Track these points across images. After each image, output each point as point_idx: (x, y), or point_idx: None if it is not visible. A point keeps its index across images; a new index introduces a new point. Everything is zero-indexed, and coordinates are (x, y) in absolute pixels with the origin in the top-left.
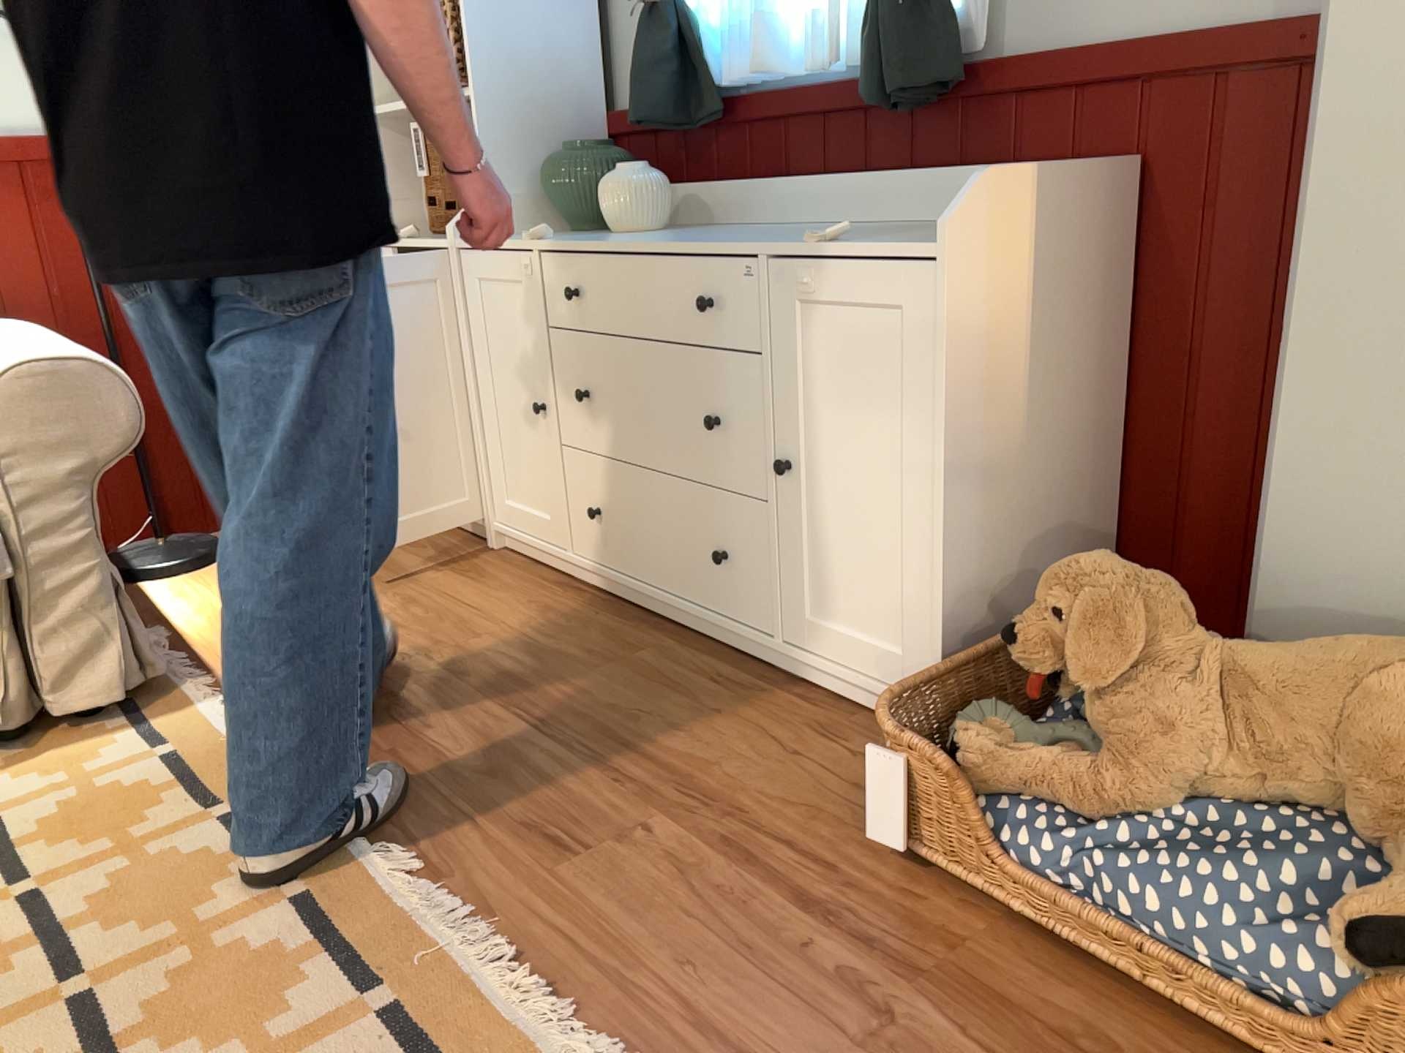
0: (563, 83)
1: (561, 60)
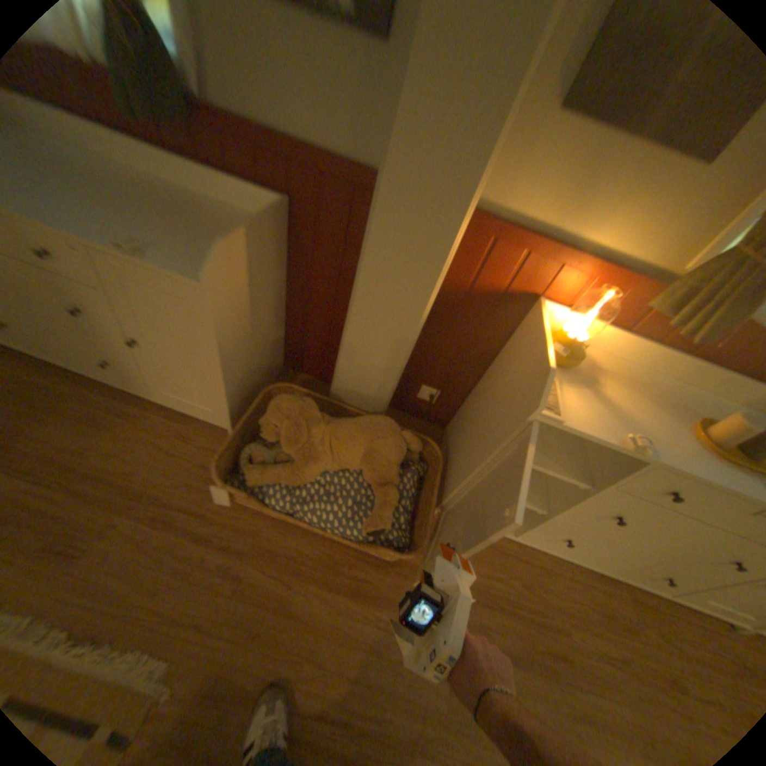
0: None
1: None
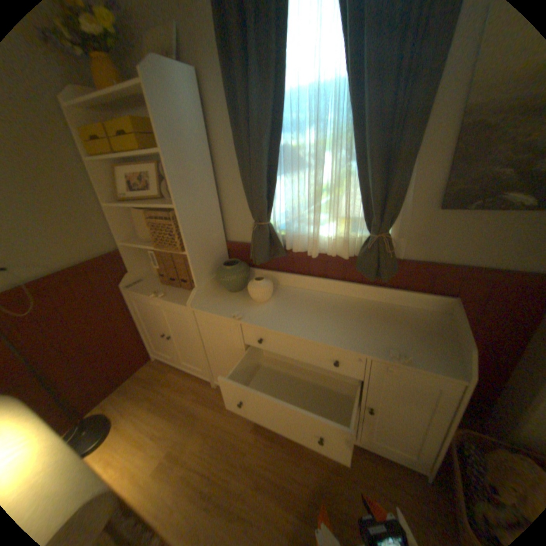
0: (214, 236)
1: (213, 229)
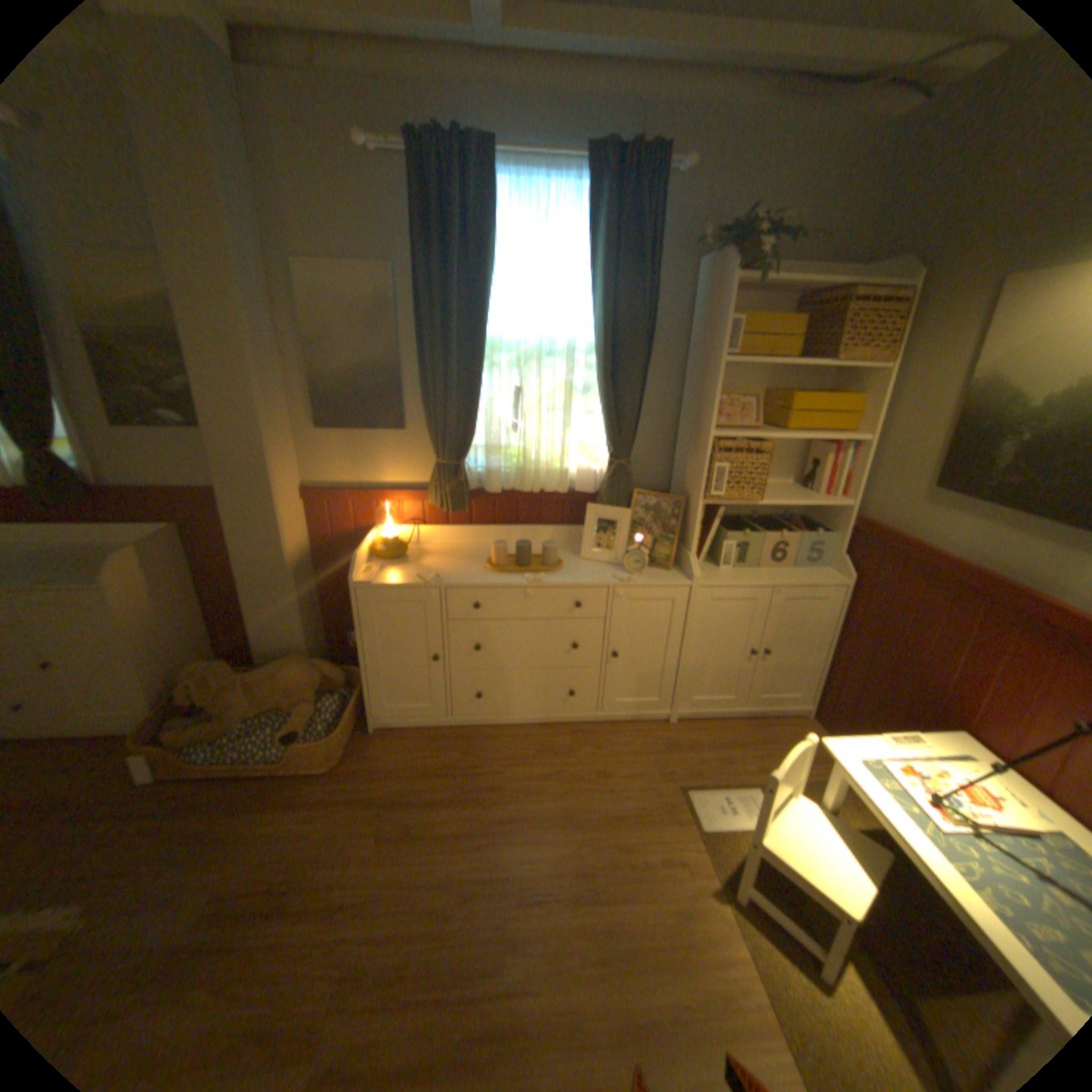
0: None
1: None
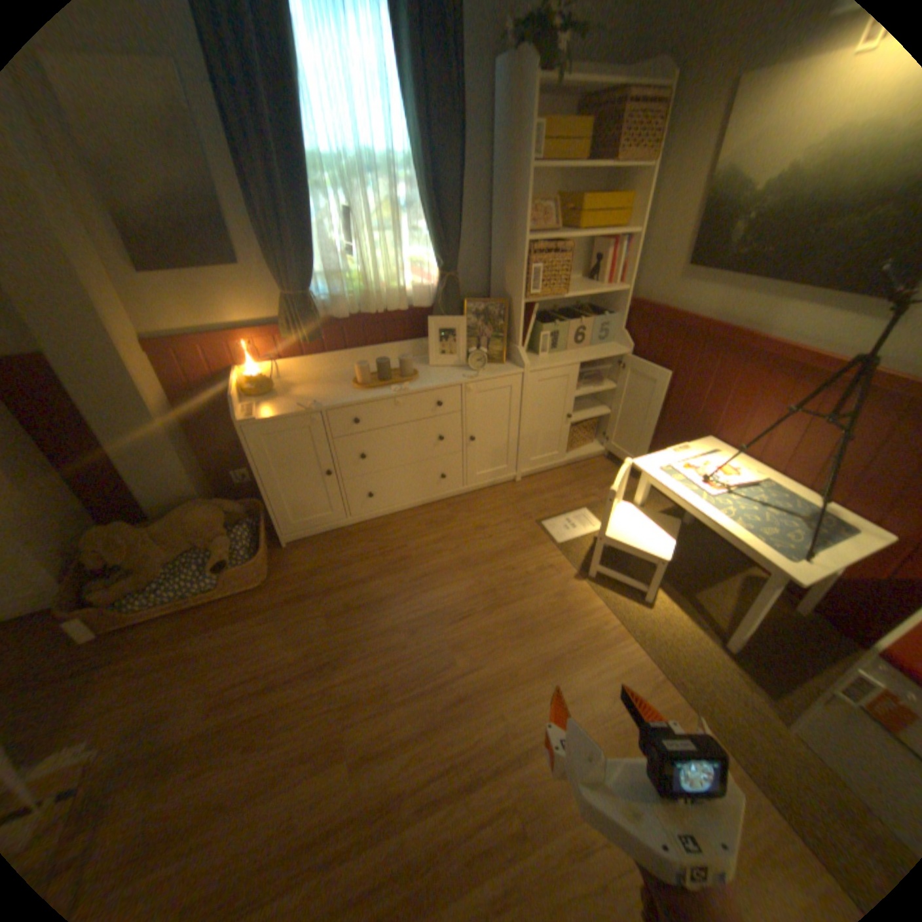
0: None
1: None
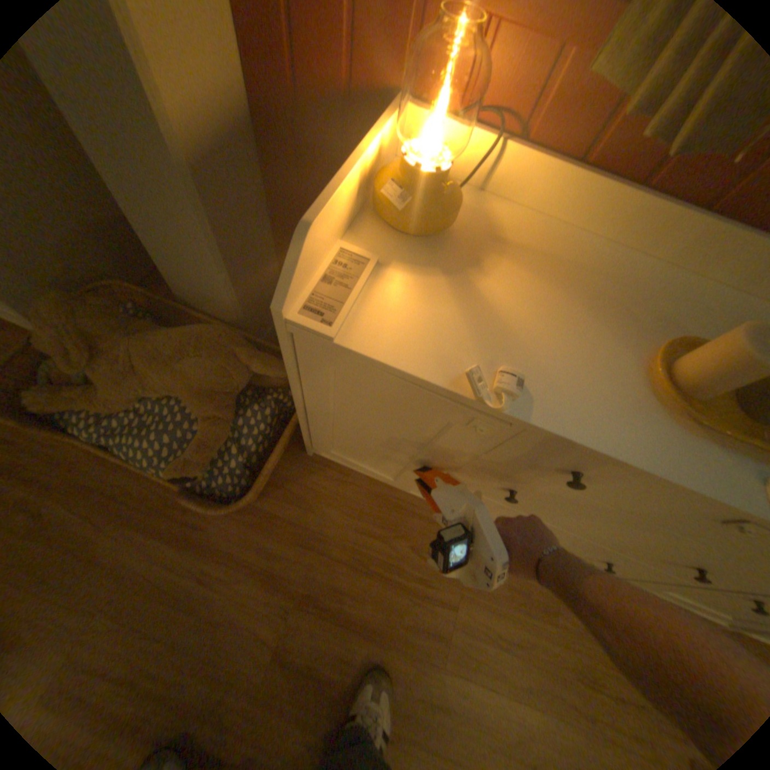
0: None
1: None
